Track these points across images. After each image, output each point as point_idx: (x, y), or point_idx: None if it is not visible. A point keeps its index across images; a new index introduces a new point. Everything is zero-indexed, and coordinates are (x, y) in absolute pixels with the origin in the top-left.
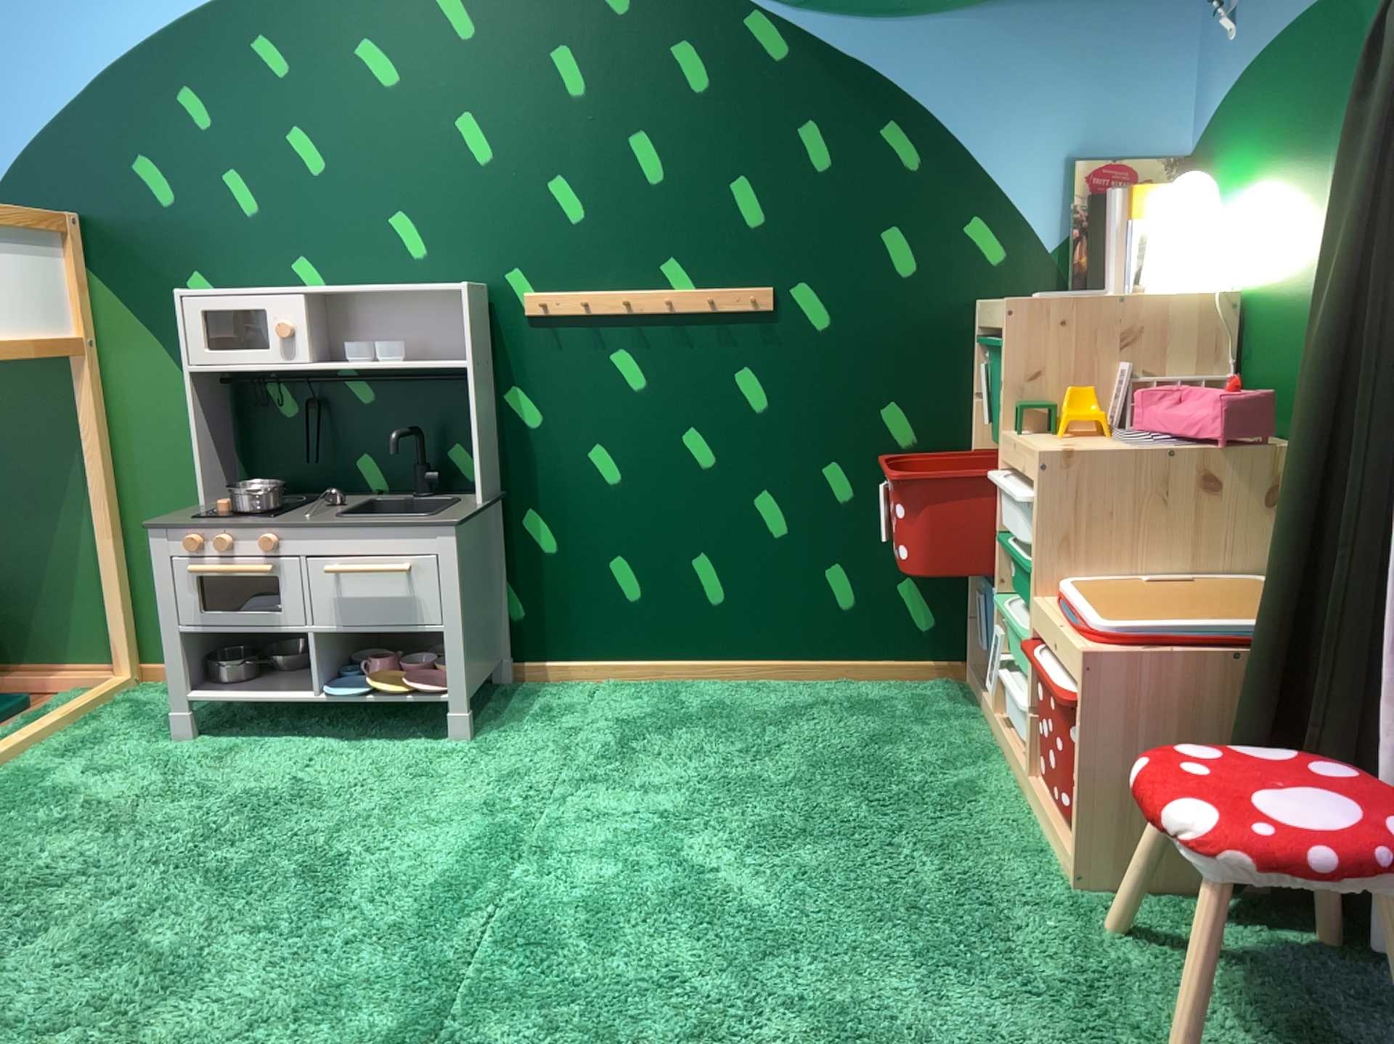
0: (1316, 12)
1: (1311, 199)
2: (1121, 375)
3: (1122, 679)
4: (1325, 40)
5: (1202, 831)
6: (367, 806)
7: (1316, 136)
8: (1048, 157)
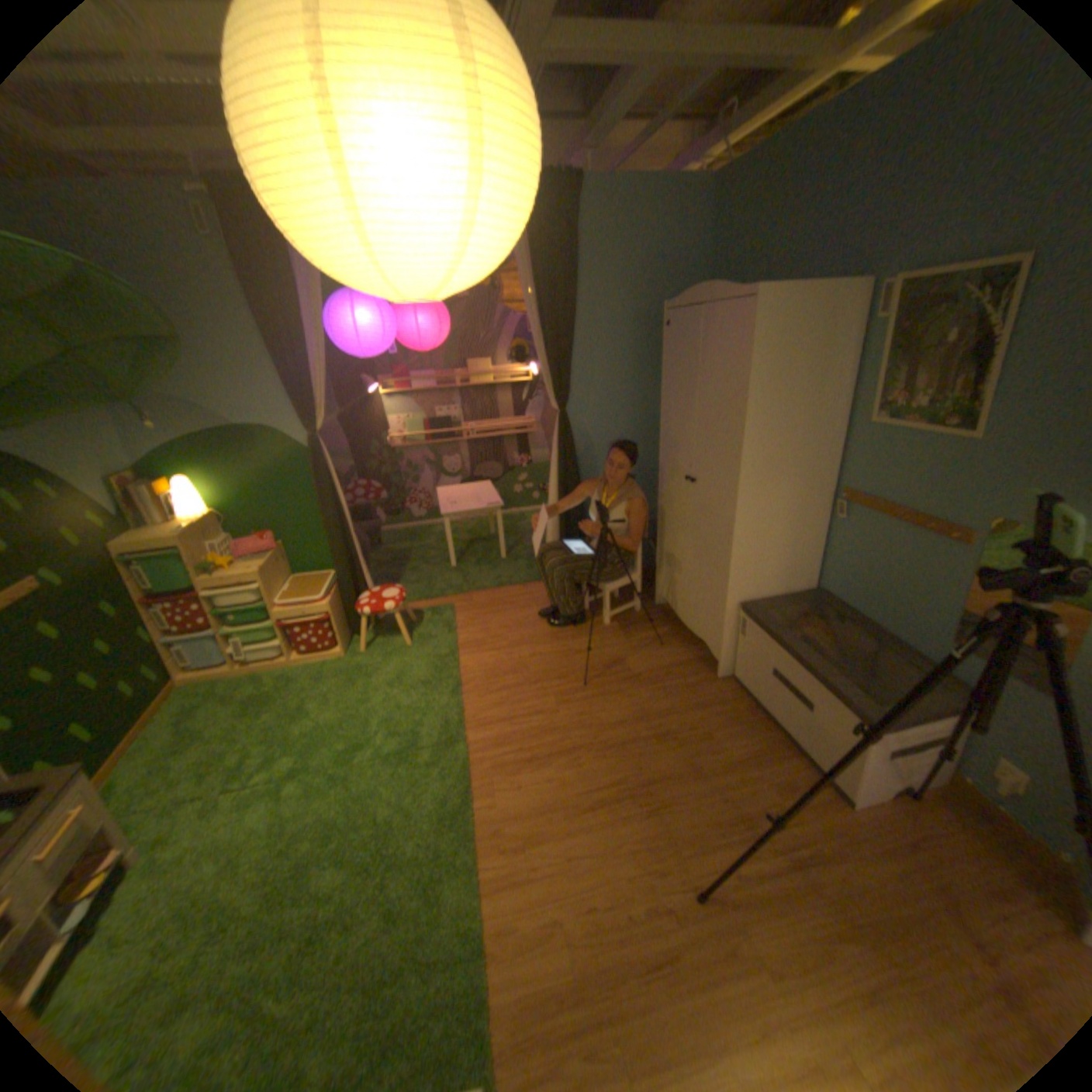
0: (219, 430)
1: (243, 480)
2: (209, 547)
3: (331, 605)
4: (229, 438)
5: (390, 606)
6: (205, 872)
7: (238, 464)
8: (95, 479)
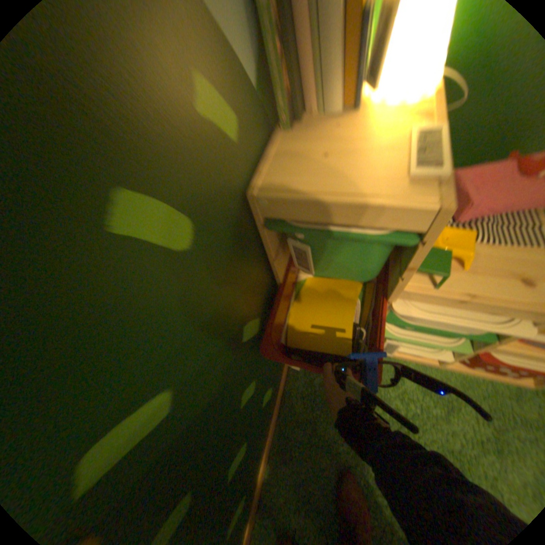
0: None
1: None
2: None
3: None
4: None
5: None
6: None
7: None
8: None
